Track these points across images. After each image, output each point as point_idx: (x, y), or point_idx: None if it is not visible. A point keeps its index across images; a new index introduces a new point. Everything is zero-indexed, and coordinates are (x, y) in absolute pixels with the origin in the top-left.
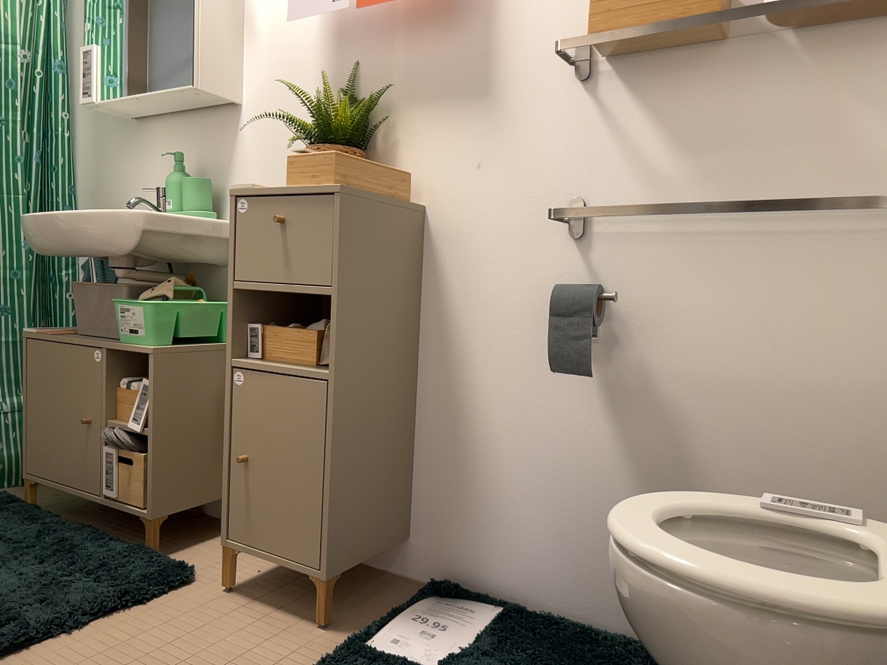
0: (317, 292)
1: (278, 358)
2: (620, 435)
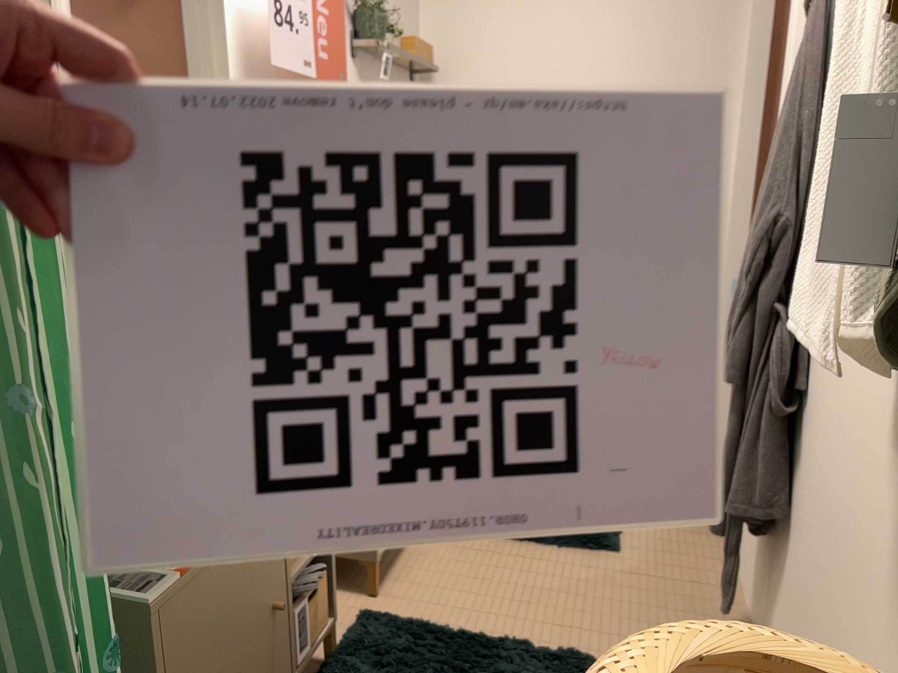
0: None
1: None
2: None
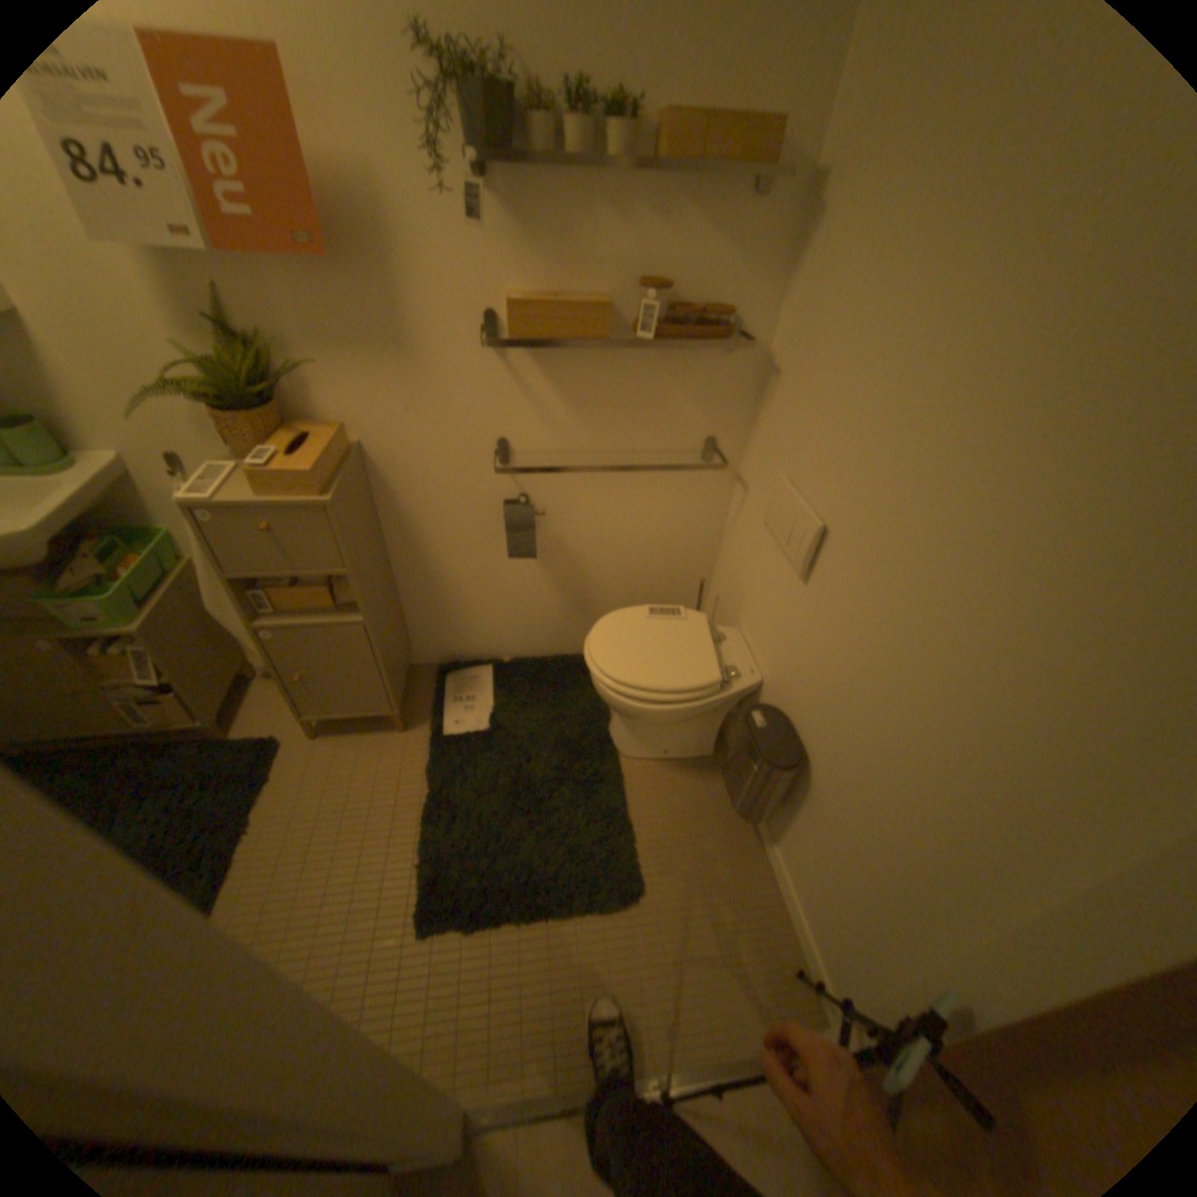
0: (333, 574)
1: (293, 608)
2: (545, 571)
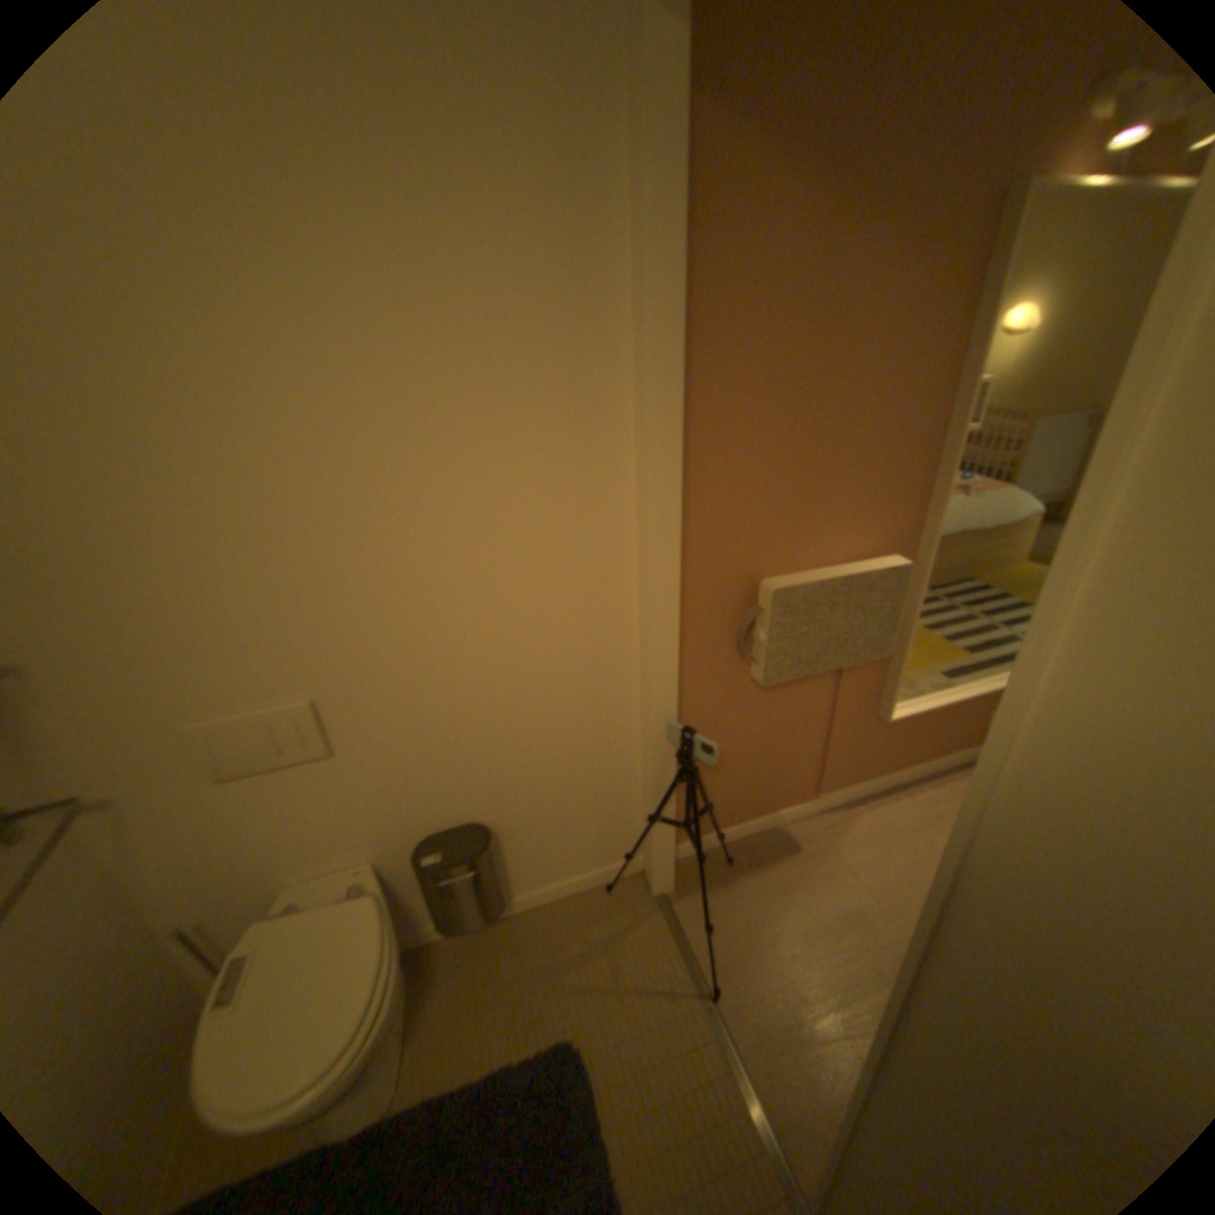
0: None
1: None
2: None
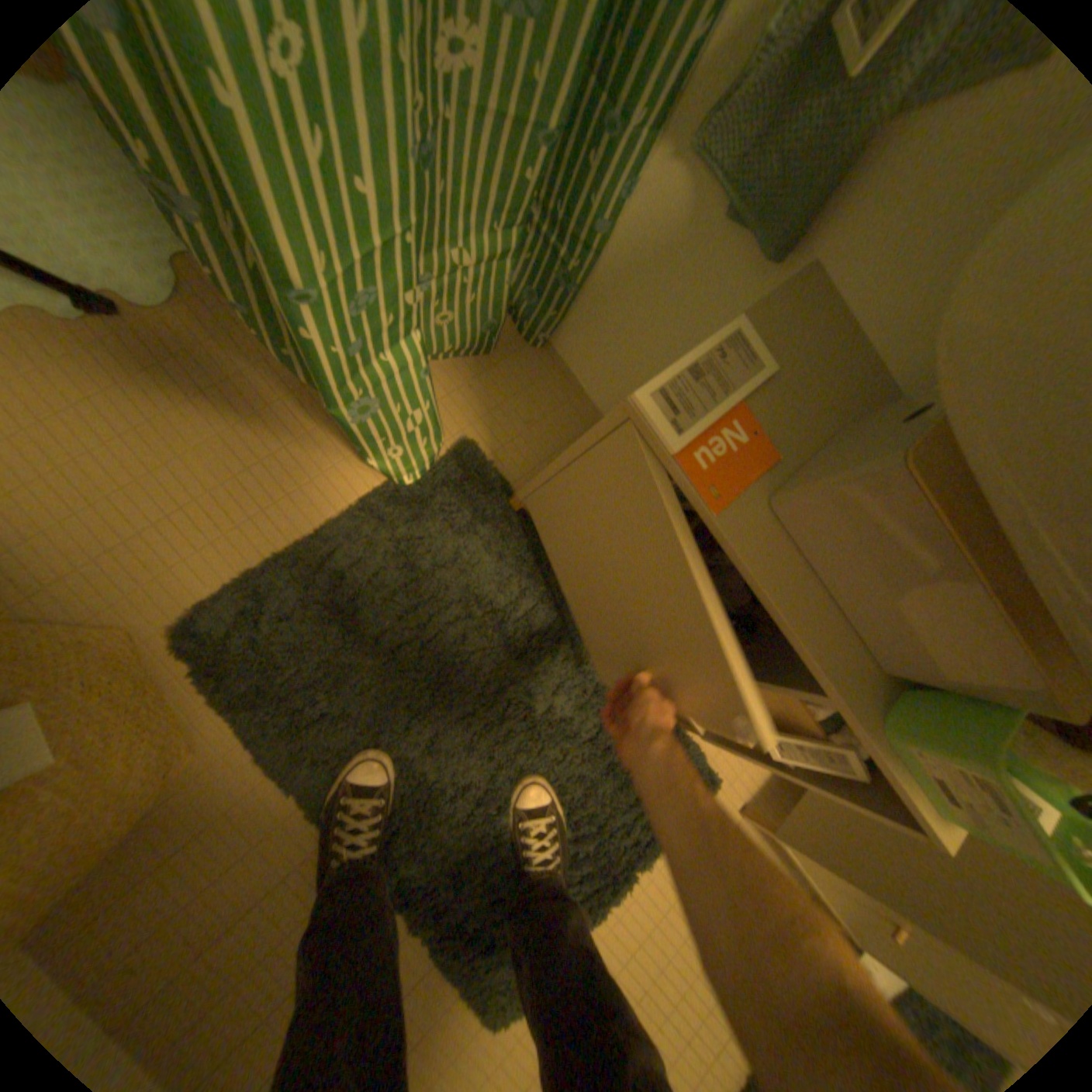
0: None
1: None
2: None
